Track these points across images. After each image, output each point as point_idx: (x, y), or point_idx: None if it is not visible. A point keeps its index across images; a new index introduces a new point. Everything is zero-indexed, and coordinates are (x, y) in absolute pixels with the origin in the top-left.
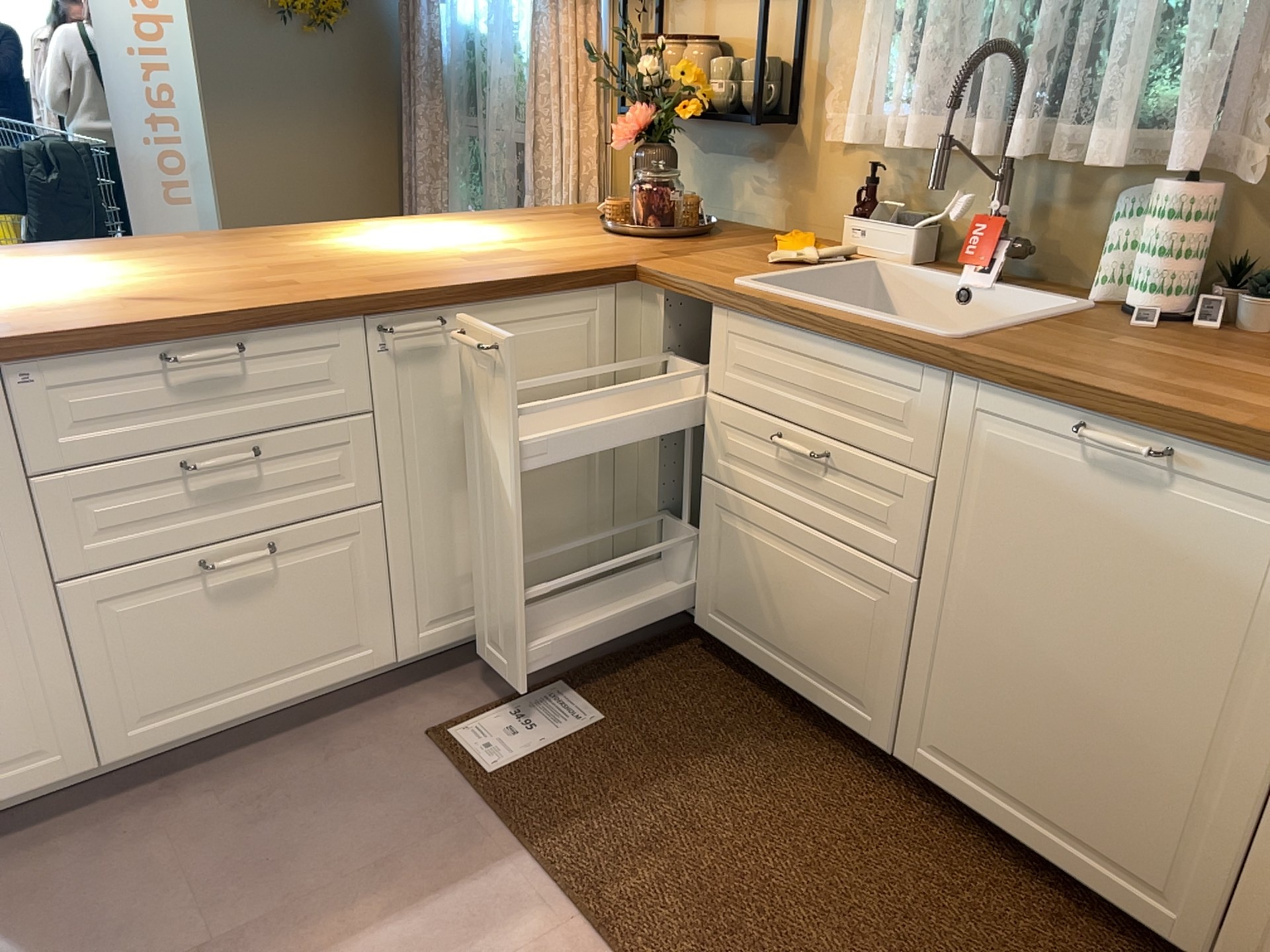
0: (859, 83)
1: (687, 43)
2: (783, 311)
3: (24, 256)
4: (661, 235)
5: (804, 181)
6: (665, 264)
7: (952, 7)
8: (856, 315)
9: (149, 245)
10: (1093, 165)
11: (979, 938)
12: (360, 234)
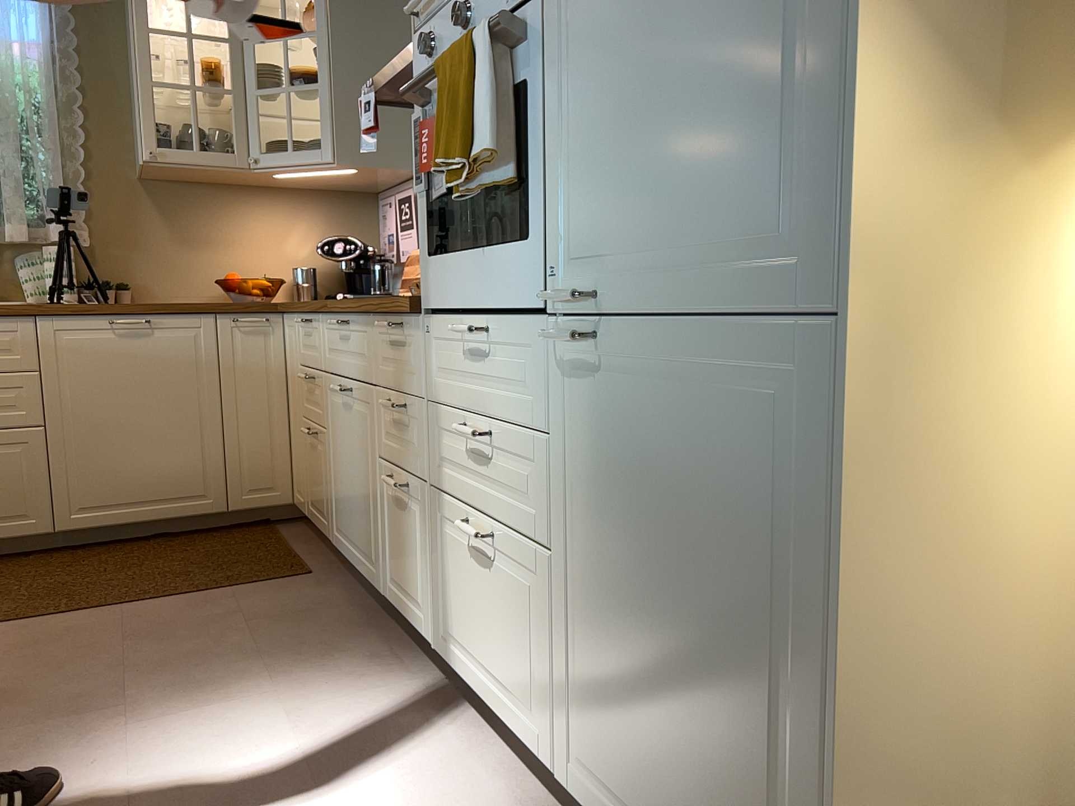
0: None
1: None
2: None
3: None
4: None
5: None
6: None
7: None
8: None
9: None
10: (14, 239)
11: (154, 554)
12: None
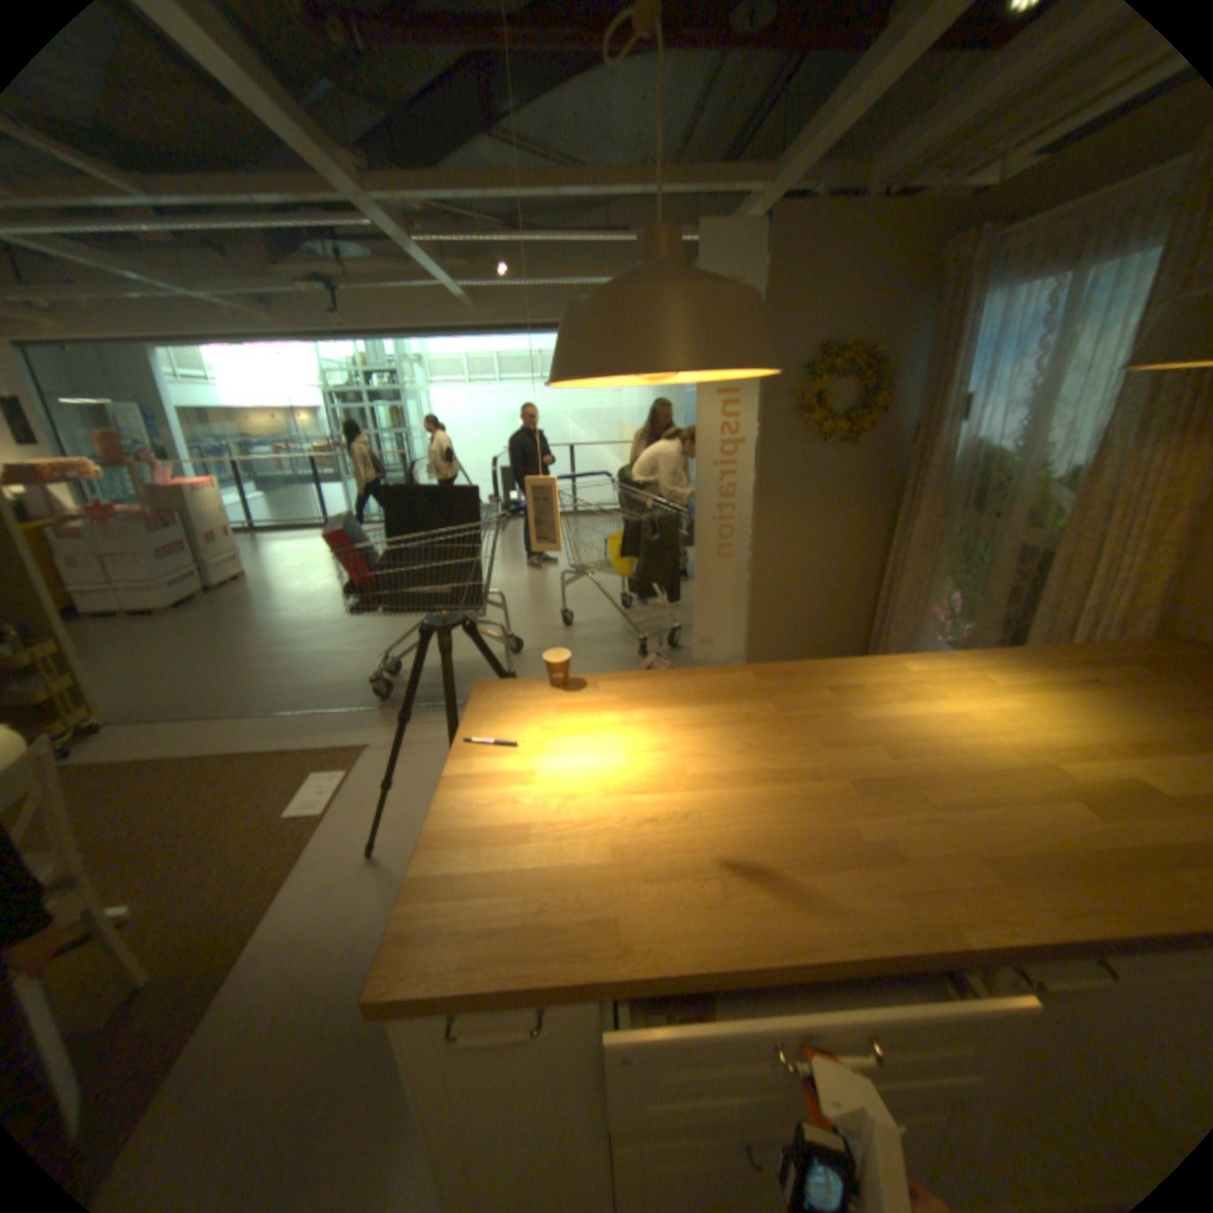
0: None
1: None
2: None
3: (633, 696)
4: None
5: None
6: None
7: None
8: None
9: (724, 688)
10: None
11: None
12: (915, 693)
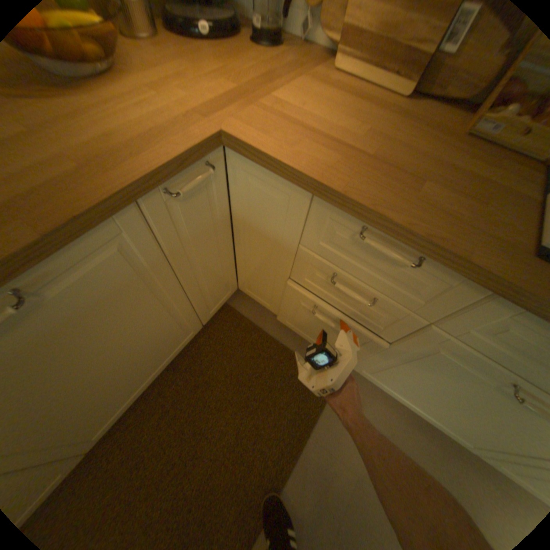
0: None
1: None
2: None
3: None
4: None
5: None
6: None
7: None
8: None
9: None
10: None
11: (189, 402)
12: None
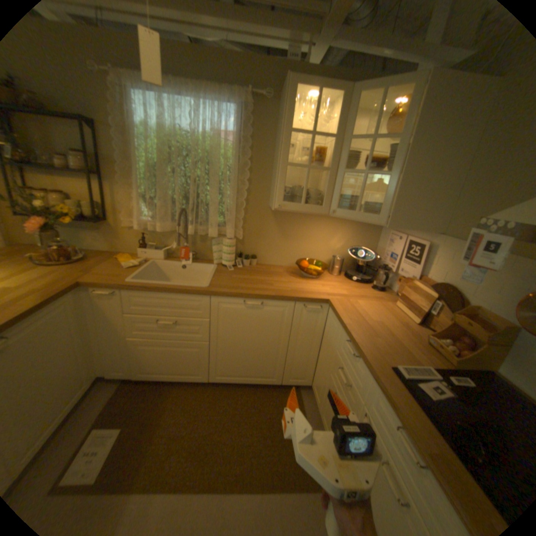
0: (135, 212)
1: (49, 192)
2: (152, 289)
3: None
4: (66, 263)
5: (113, 236)
6: (89, 278)
7: (164, 196)
8: (176, 285)
9: None
10: (211, 236)
11: (246, 409)
12: None
